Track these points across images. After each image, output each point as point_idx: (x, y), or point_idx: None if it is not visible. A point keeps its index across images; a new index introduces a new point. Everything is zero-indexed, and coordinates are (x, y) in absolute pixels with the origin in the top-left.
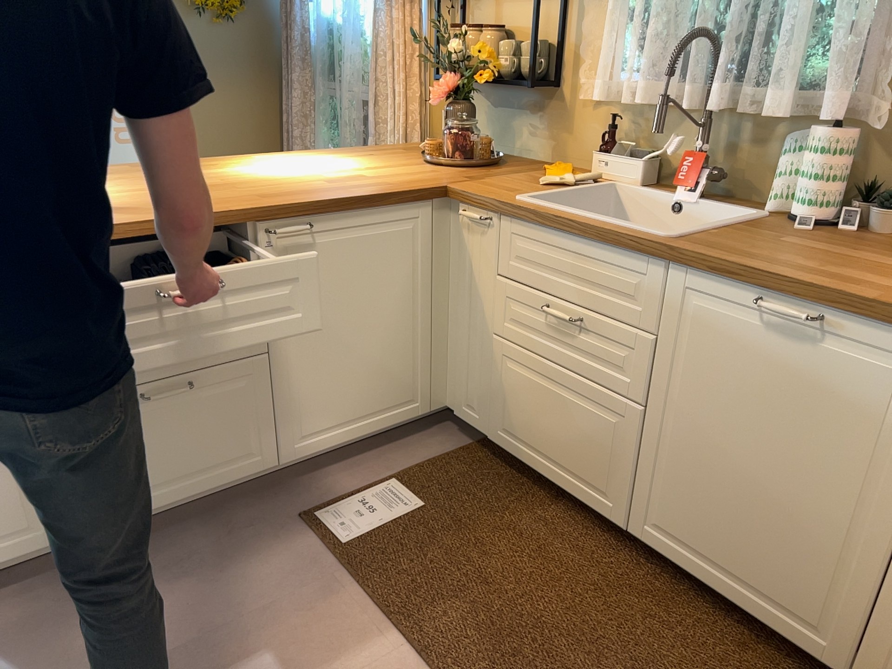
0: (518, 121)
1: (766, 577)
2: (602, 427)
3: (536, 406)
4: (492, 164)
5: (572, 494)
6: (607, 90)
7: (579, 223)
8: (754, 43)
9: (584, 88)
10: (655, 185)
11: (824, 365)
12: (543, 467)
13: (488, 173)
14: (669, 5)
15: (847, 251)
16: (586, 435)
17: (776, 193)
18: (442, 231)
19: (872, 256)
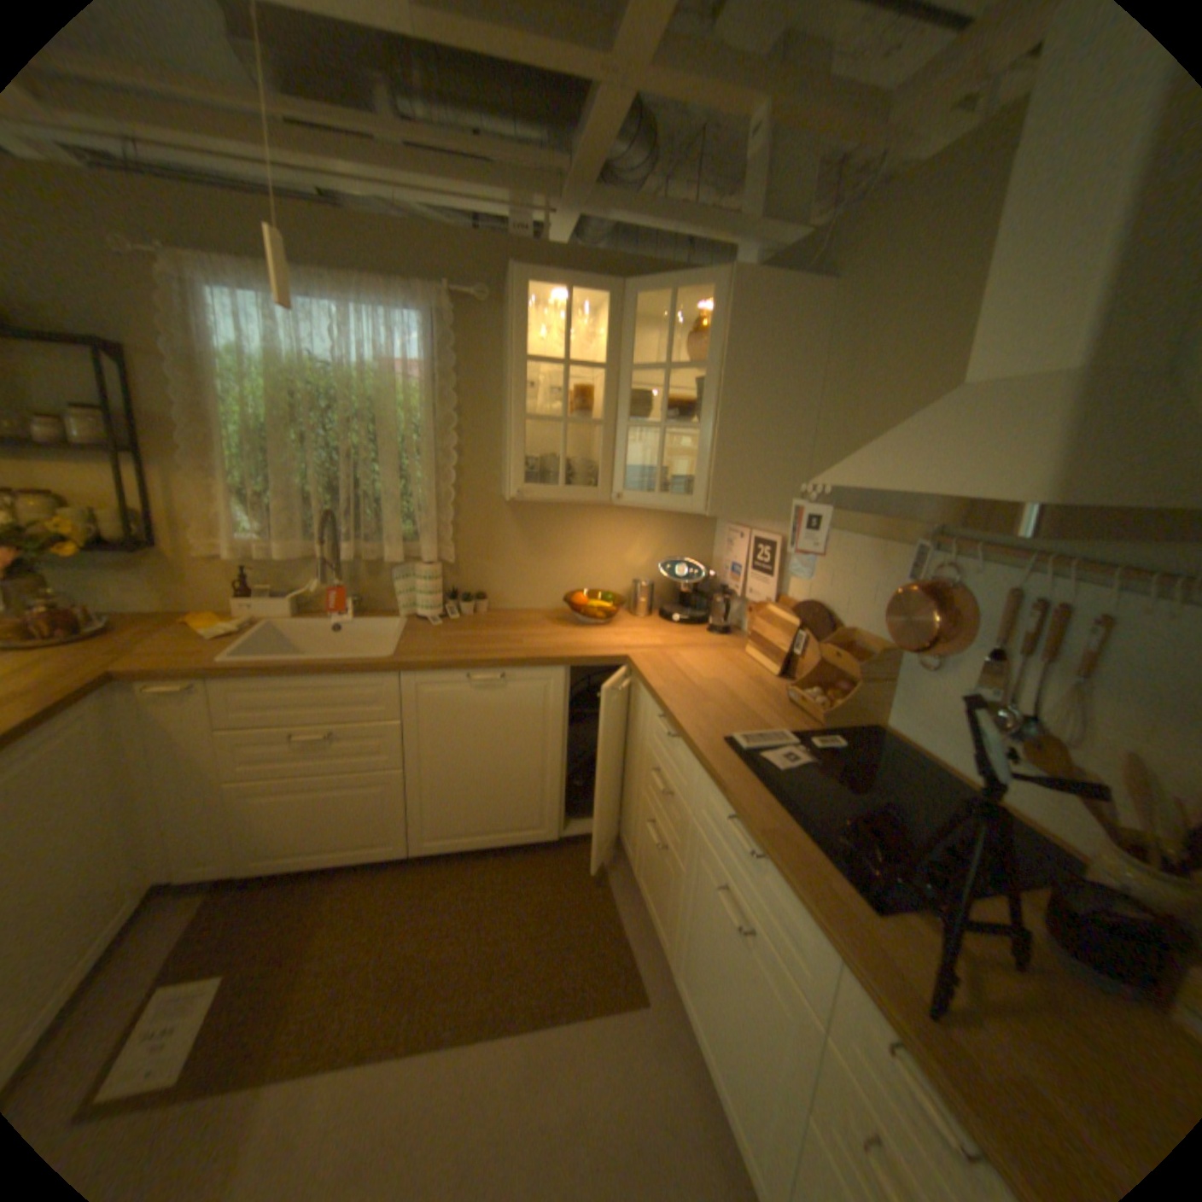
0: (102, 579)
1: (508, 821)
2: (370, 801)
3: (295, 819)
4: (106, 630)
5: (351, 864)
6: (236, 549)
7: (310, 666)
8: (364, 516)
9: (193, 546)
10: (301, 613)
11: (510, 697)
12: (315, 863)
13: (122, 642)
14: (287, 489)
15: (476, 632)
16: (356, 814)
17: (397, 602)
18: (112, 717)
19: (488, 631)
